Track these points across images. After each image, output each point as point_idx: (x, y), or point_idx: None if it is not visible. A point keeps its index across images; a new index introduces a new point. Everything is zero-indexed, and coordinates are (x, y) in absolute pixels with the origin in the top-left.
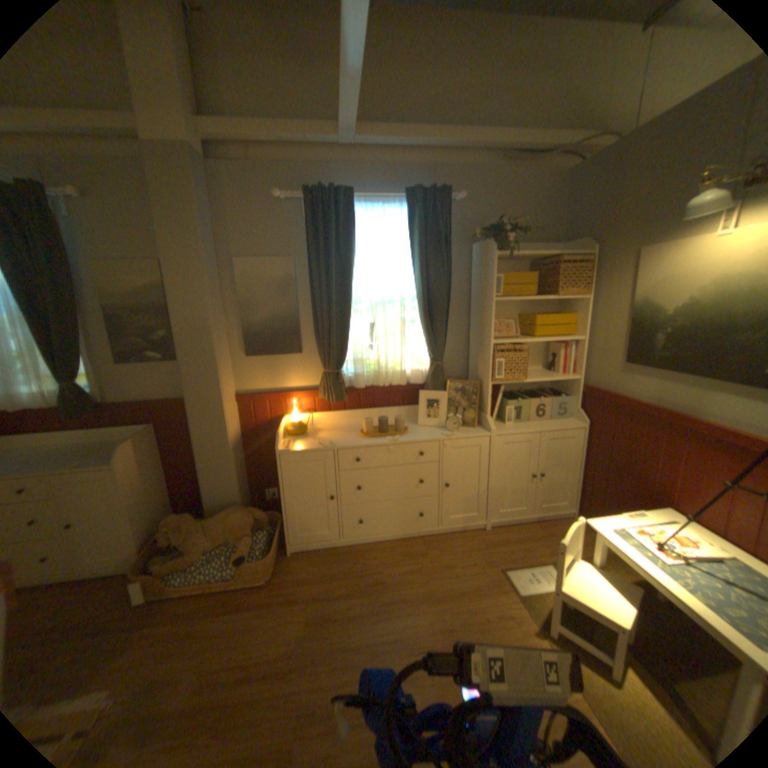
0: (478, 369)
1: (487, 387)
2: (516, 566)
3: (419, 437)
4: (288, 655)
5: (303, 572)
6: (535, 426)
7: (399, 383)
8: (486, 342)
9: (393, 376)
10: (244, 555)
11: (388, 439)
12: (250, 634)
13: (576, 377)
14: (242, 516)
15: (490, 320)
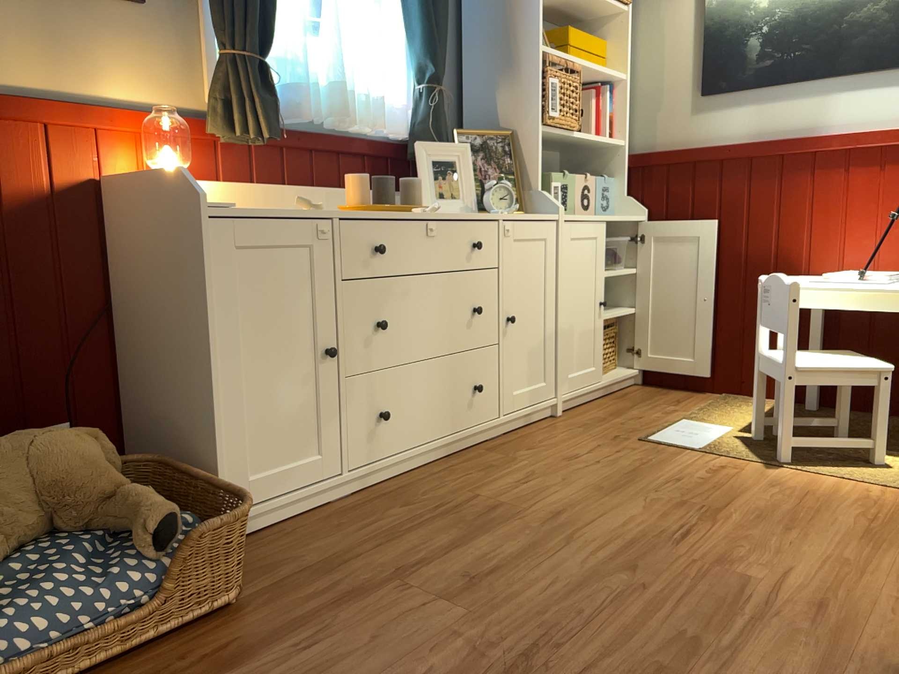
0: (501, 112)
1: (536, 135)
2: (647, 431)
3: (465, 213)
4: (481, 646)
5: (308, 552)
6: (590, 217)
7: (373, 125)
8: (523, 52)
9: (354, 112)
10: (173, 511)
11: (423, 208)
12: (331, 673)
13: (621, 142)
14: (79, 438)
15: (536, 4)
